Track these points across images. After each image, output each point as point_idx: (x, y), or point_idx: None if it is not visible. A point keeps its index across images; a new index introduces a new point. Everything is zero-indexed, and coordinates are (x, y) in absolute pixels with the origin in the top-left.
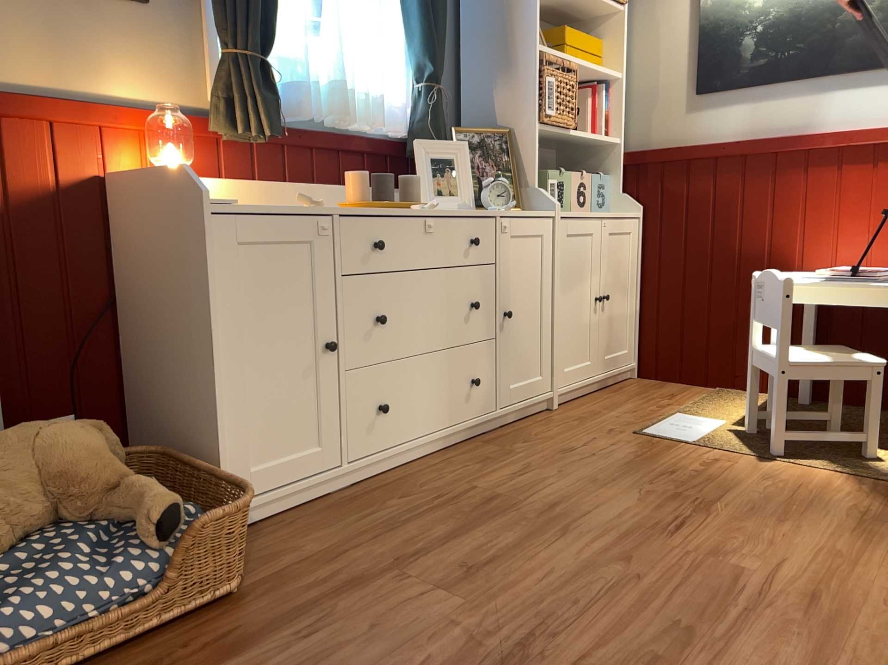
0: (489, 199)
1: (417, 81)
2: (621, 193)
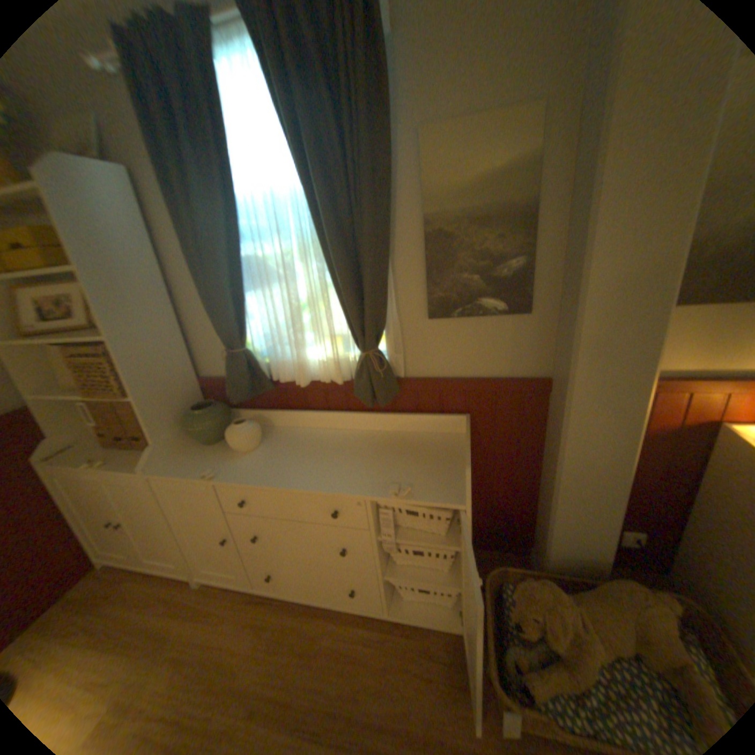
0: None
1: None
2: None
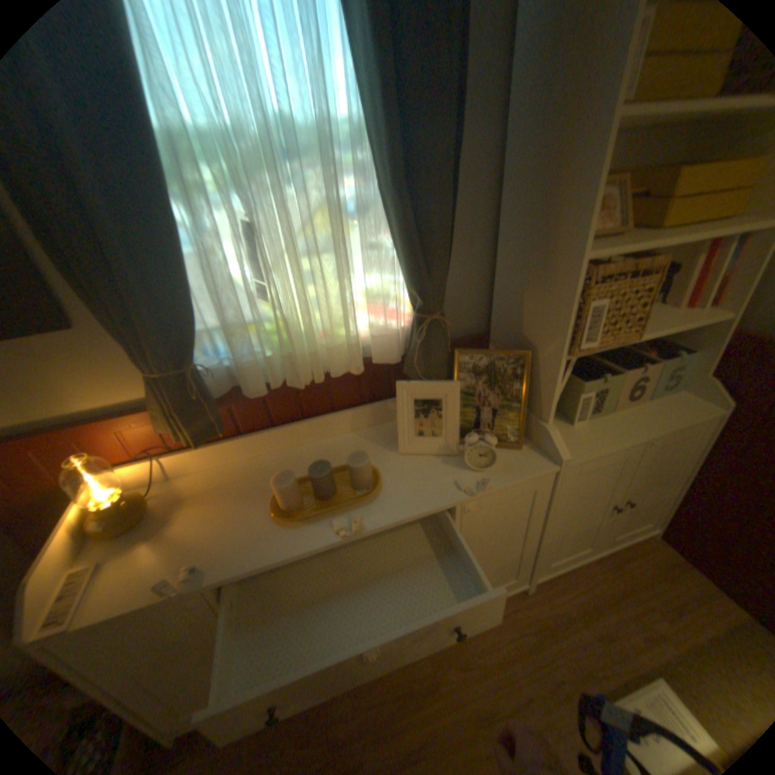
0: (468, 459)
1: (412, 302)
2: (712, 375)
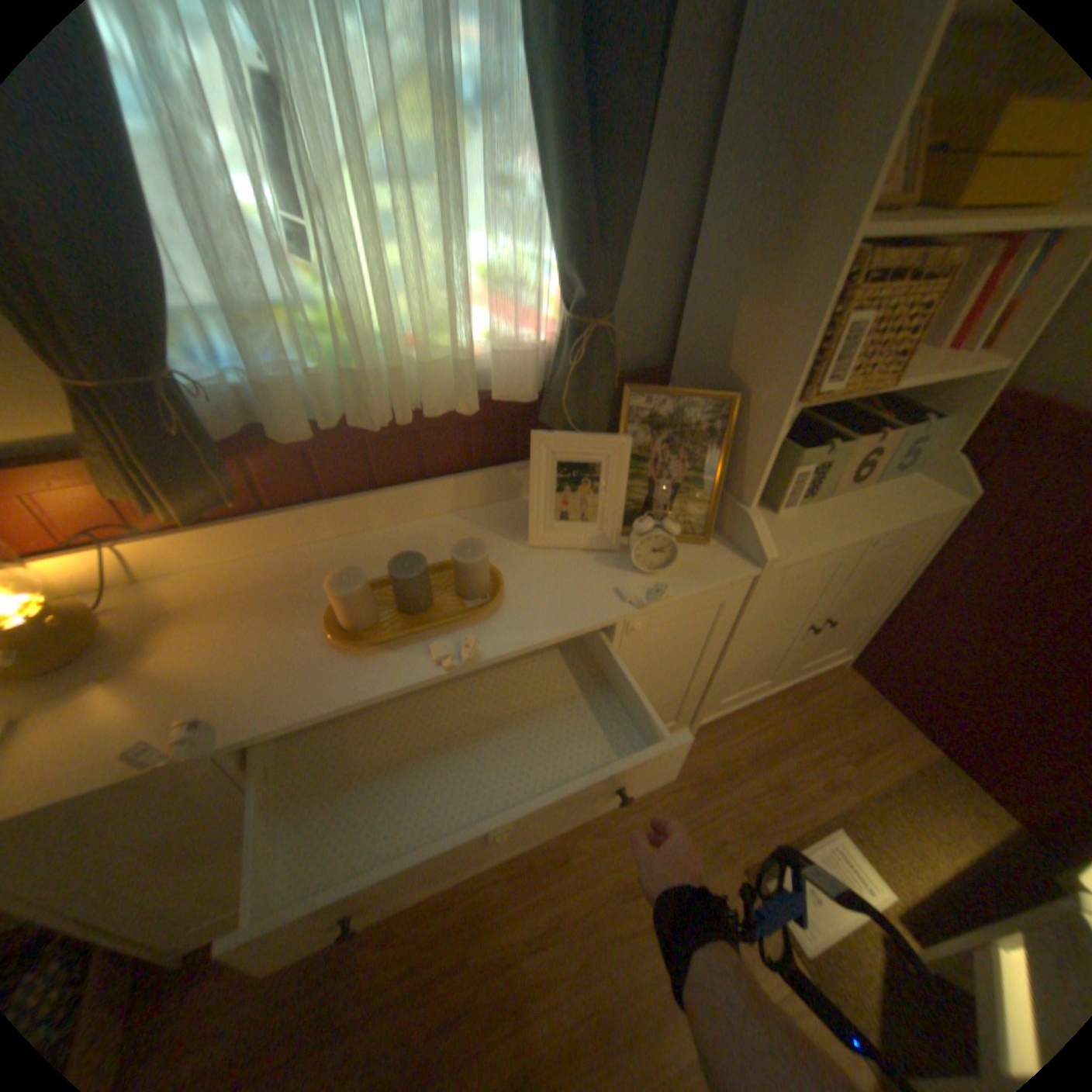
0: (636, 555)
1: (566, 296)
2: (960, 451)
